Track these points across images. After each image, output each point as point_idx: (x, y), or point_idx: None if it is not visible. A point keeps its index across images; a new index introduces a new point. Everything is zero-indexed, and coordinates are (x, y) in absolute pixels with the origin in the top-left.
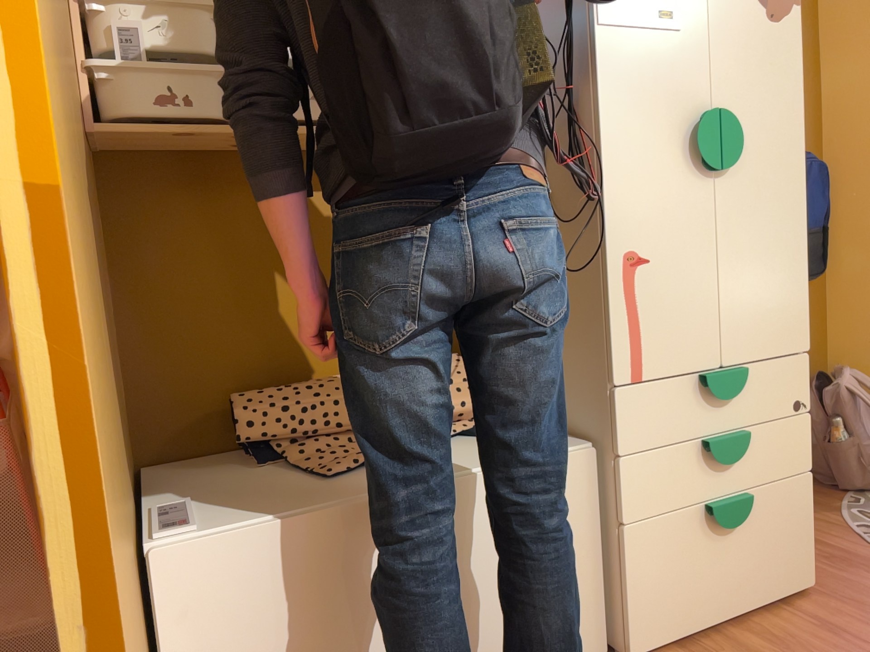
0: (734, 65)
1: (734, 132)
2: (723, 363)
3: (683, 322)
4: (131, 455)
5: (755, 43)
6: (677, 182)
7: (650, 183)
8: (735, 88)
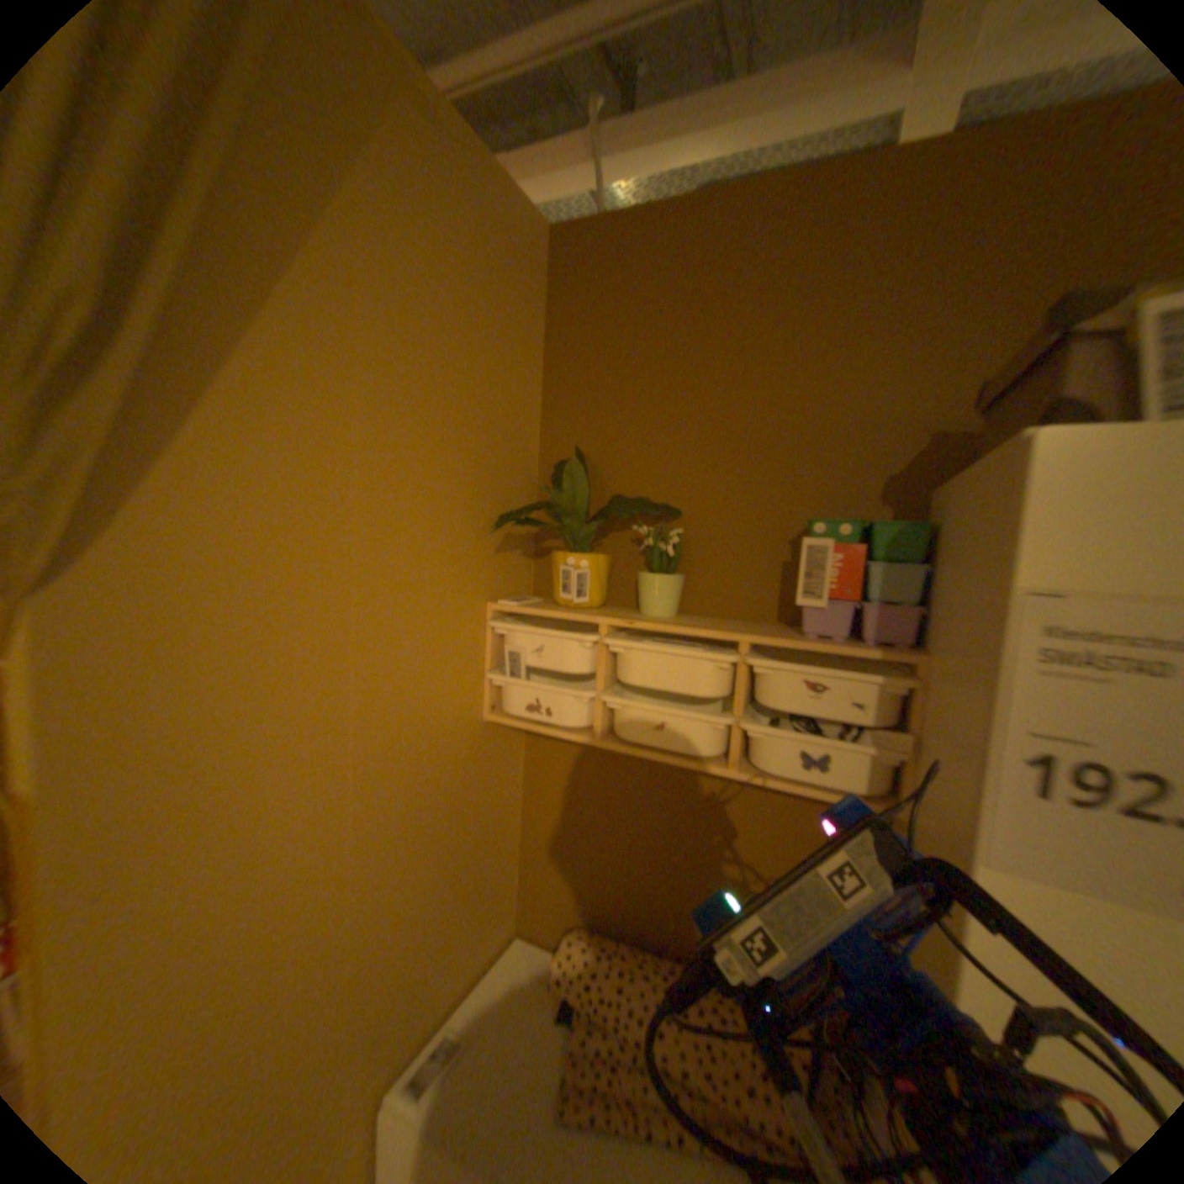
0: None
1: None
2: None
3: None
4: (505, 933)
5: None
6: None
7: None
8: None
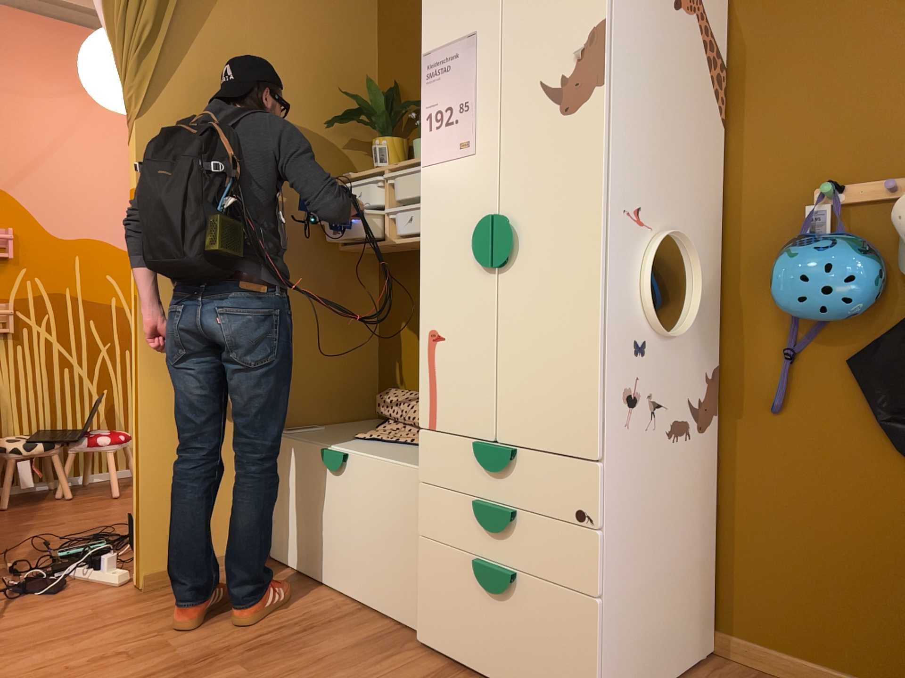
0: (521, 168)
1: (503, 232)
2: (495, 438)
3: (464, 392)
4: (363, 409)
5: (545, 142)
6: (465, 276)
7: (446, 278)
8: (521, 189)
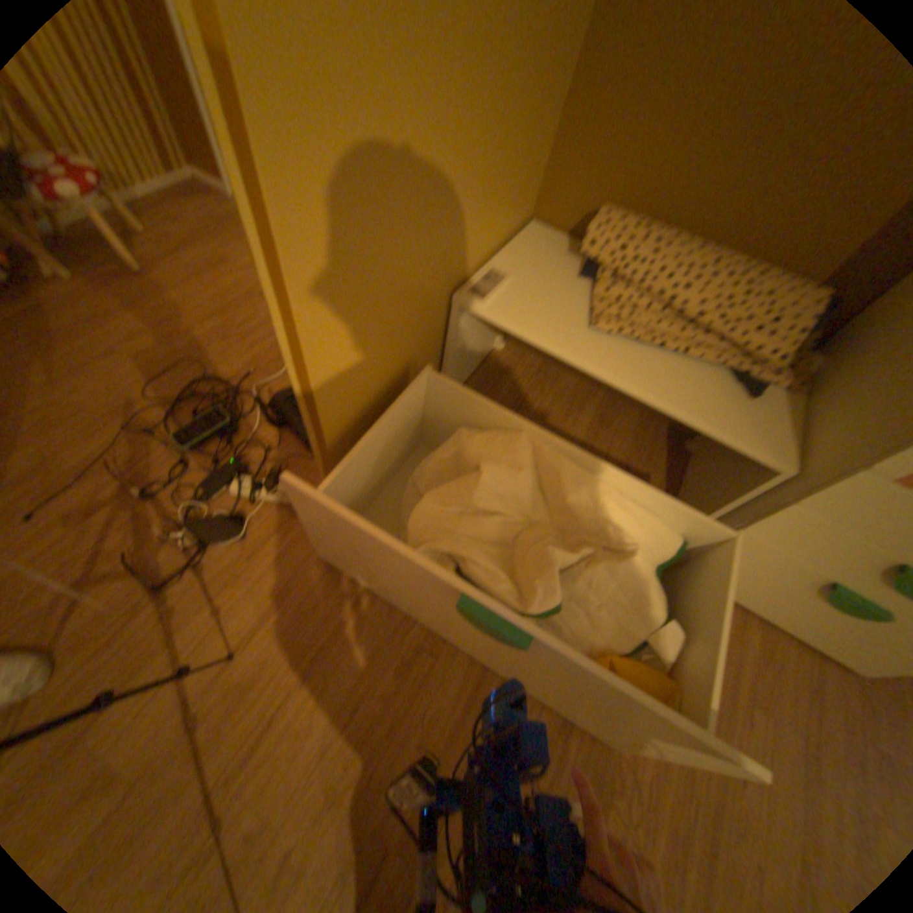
0: None
1: None
2: None
3: None
4: (527, 207)
5: None
6: None
7: None
8: None
